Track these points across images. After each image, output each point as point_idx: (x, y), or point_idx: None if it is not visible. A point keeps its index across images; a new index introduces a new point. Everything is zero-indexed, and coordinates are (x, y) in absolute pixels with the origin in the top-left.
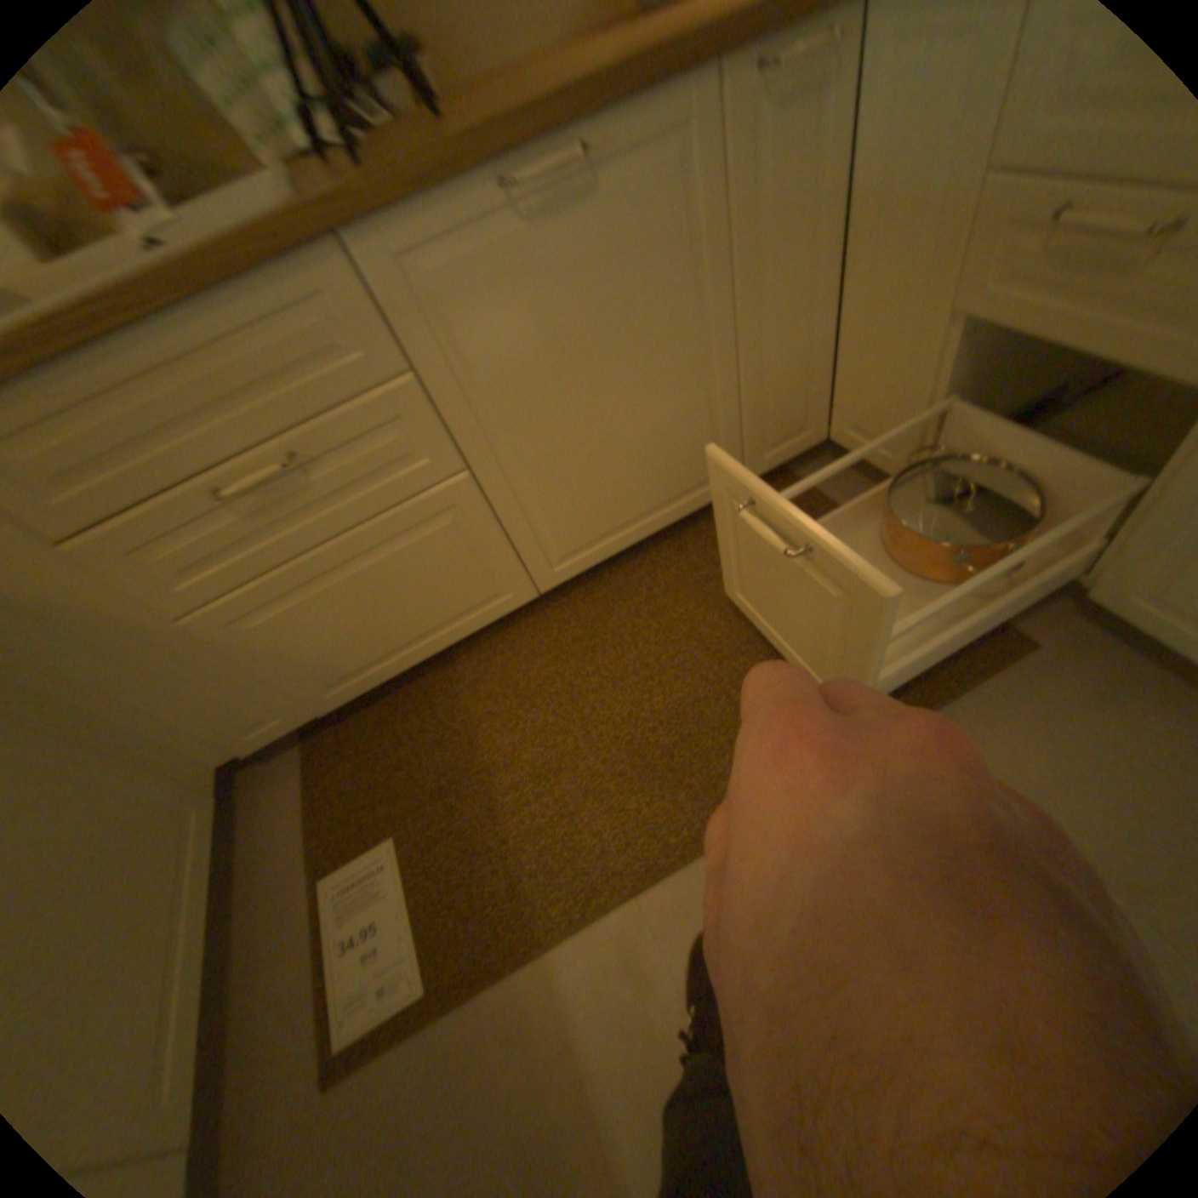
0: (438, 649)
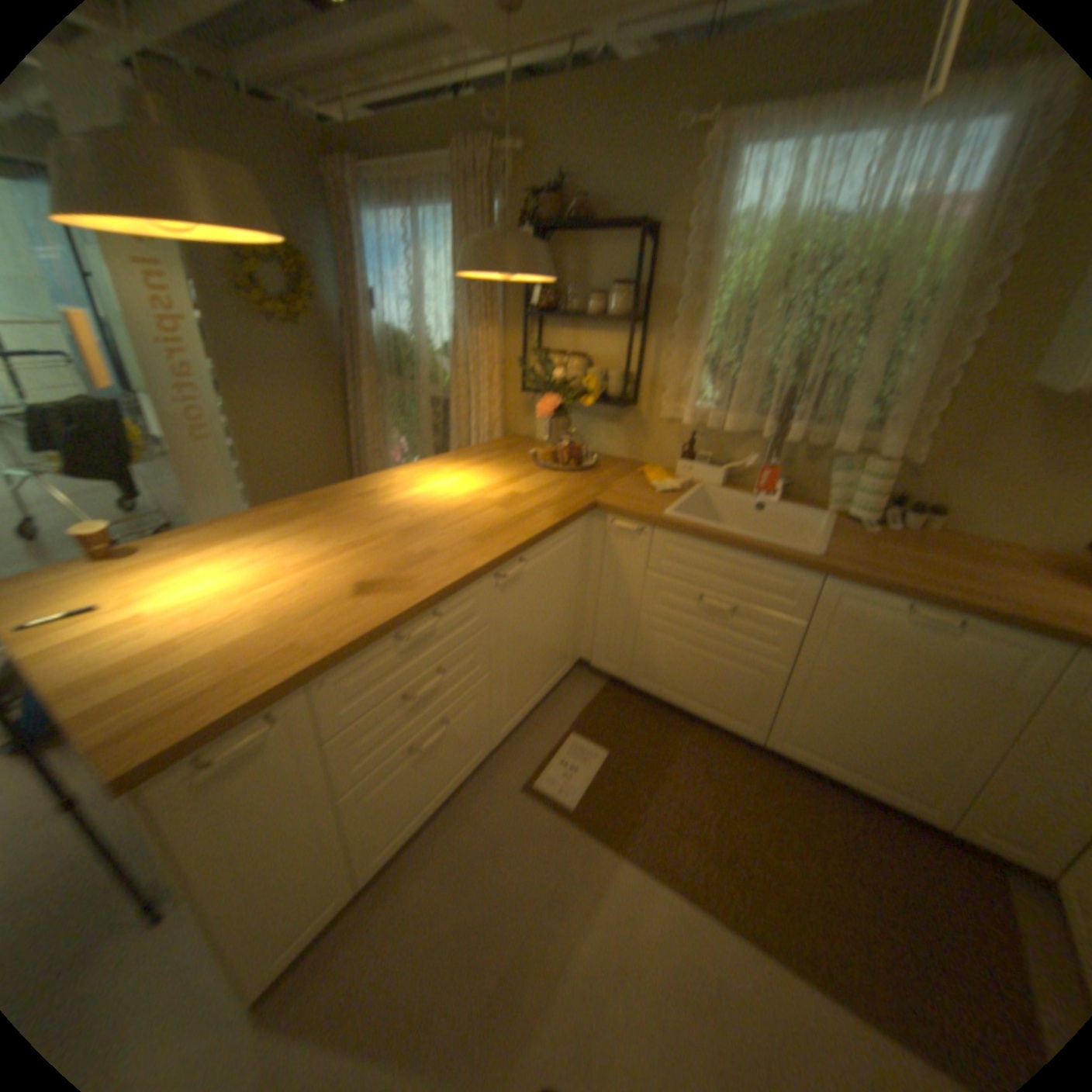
0: (695, 716)
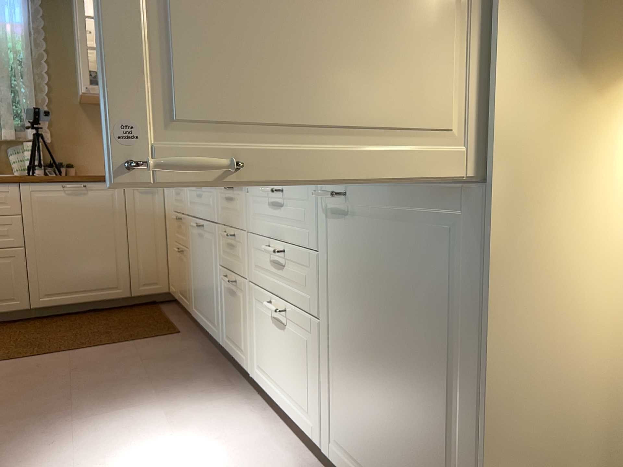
0: None
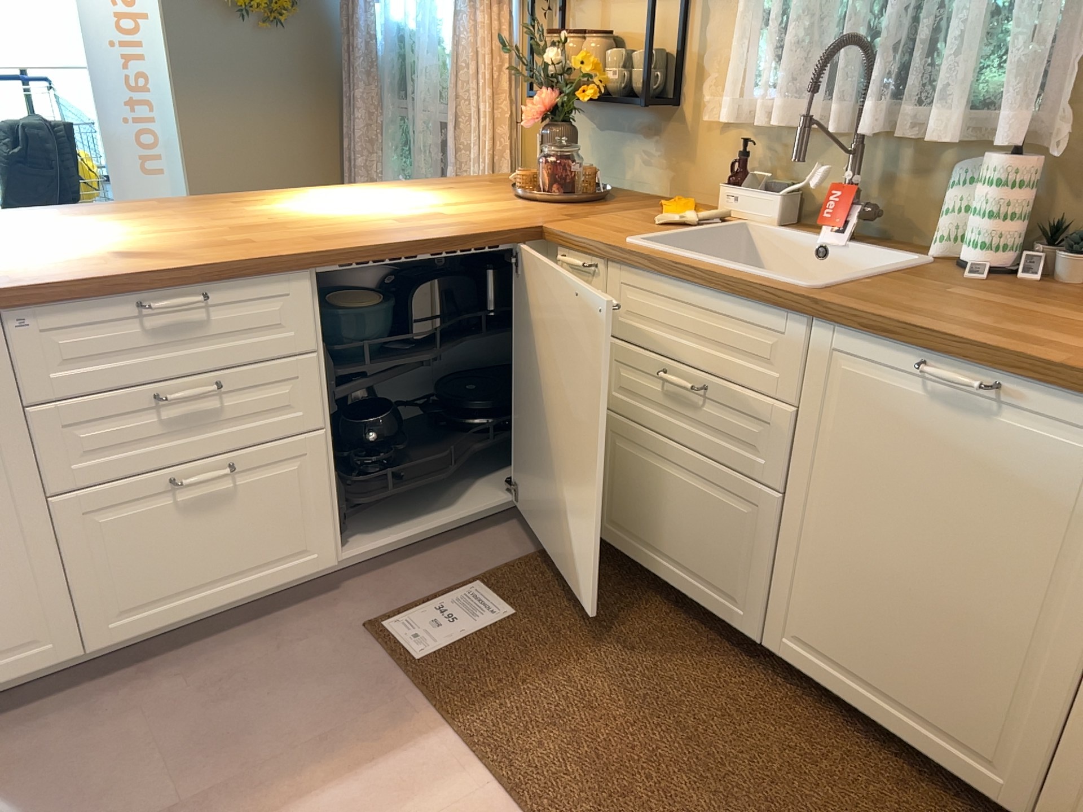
0: (673, 585)
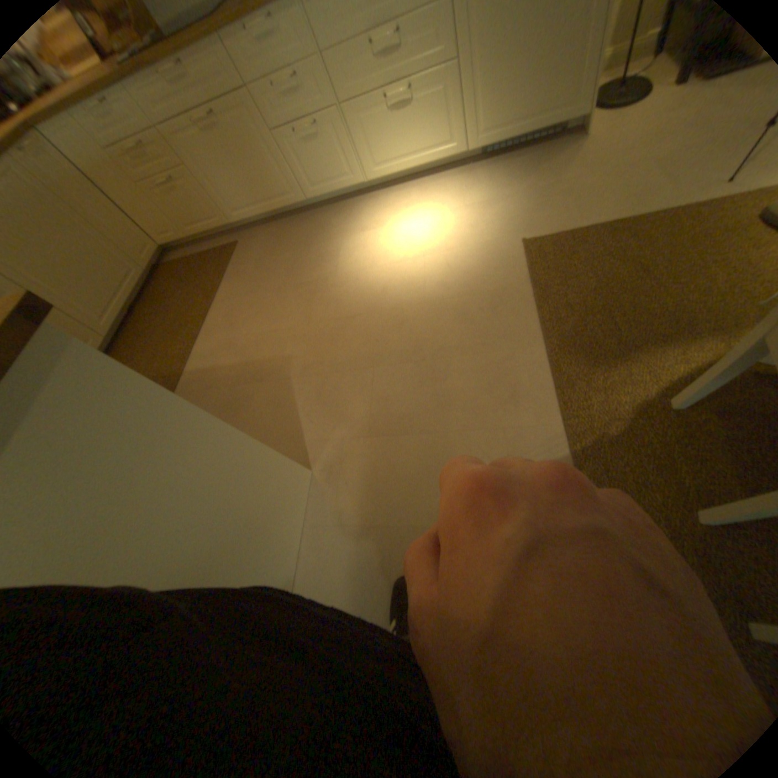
0: None
